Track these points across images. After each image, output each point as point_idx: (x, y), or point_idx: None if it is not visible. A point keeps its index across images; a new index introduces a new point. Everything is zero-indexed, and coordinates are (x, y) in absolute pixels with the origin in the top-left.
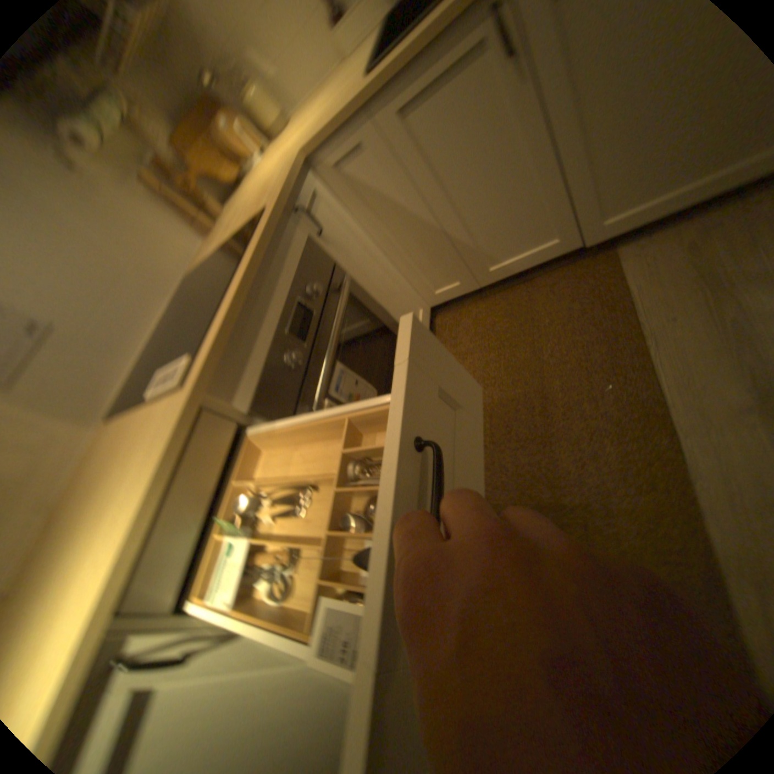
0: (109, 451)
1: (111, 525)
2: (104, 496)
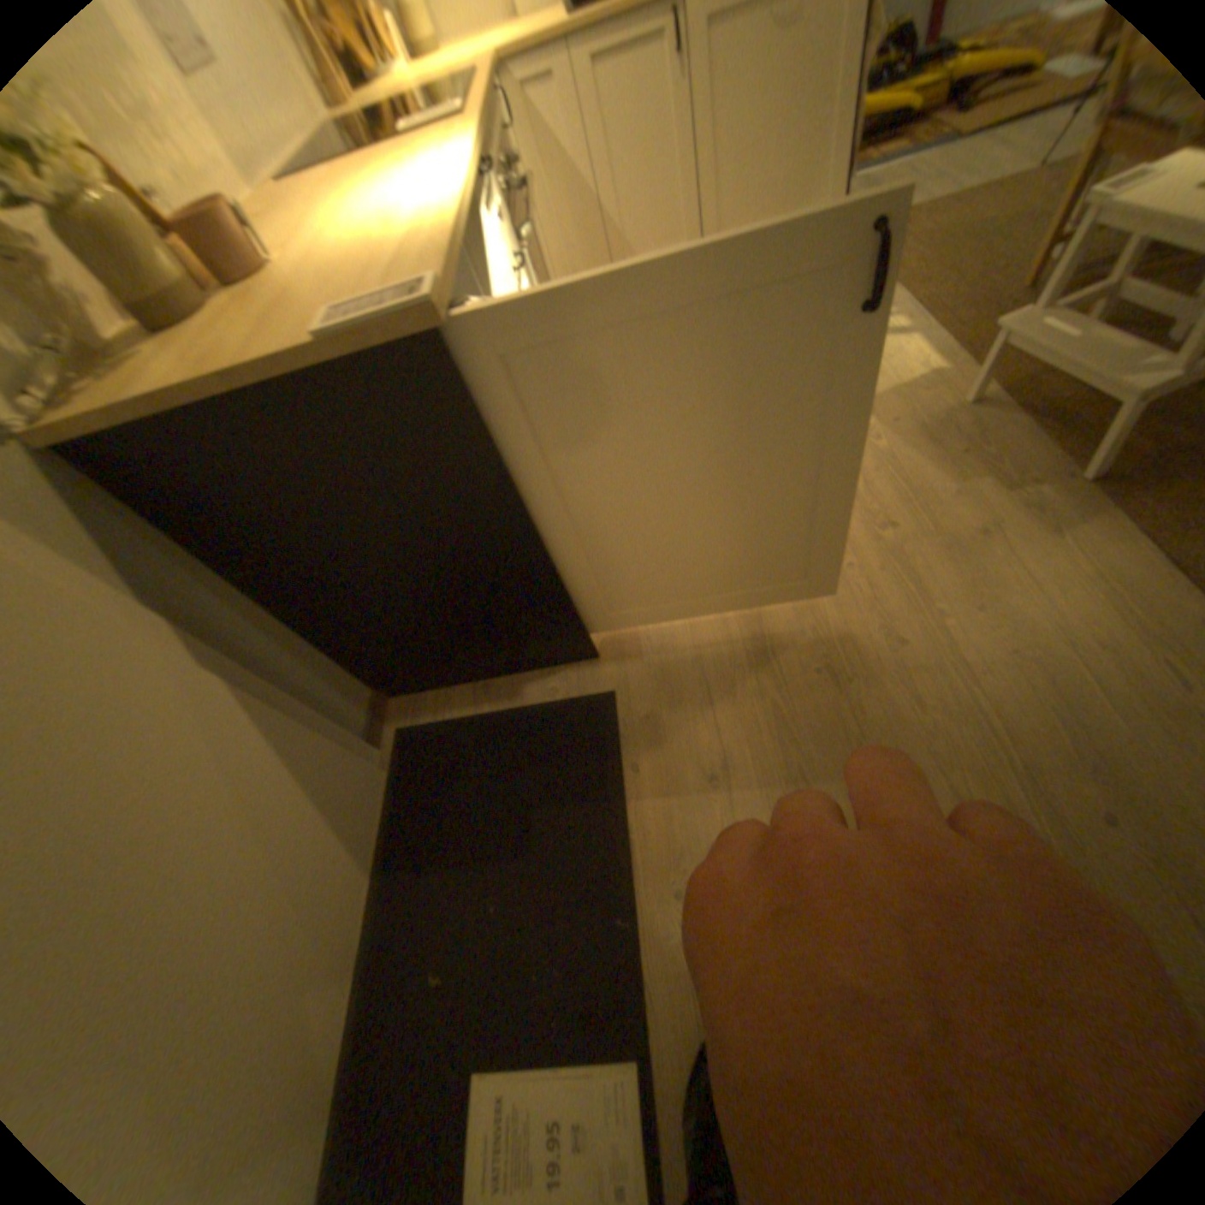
0: (303, 178)
1: (408, 157)
2: (354, 171)
